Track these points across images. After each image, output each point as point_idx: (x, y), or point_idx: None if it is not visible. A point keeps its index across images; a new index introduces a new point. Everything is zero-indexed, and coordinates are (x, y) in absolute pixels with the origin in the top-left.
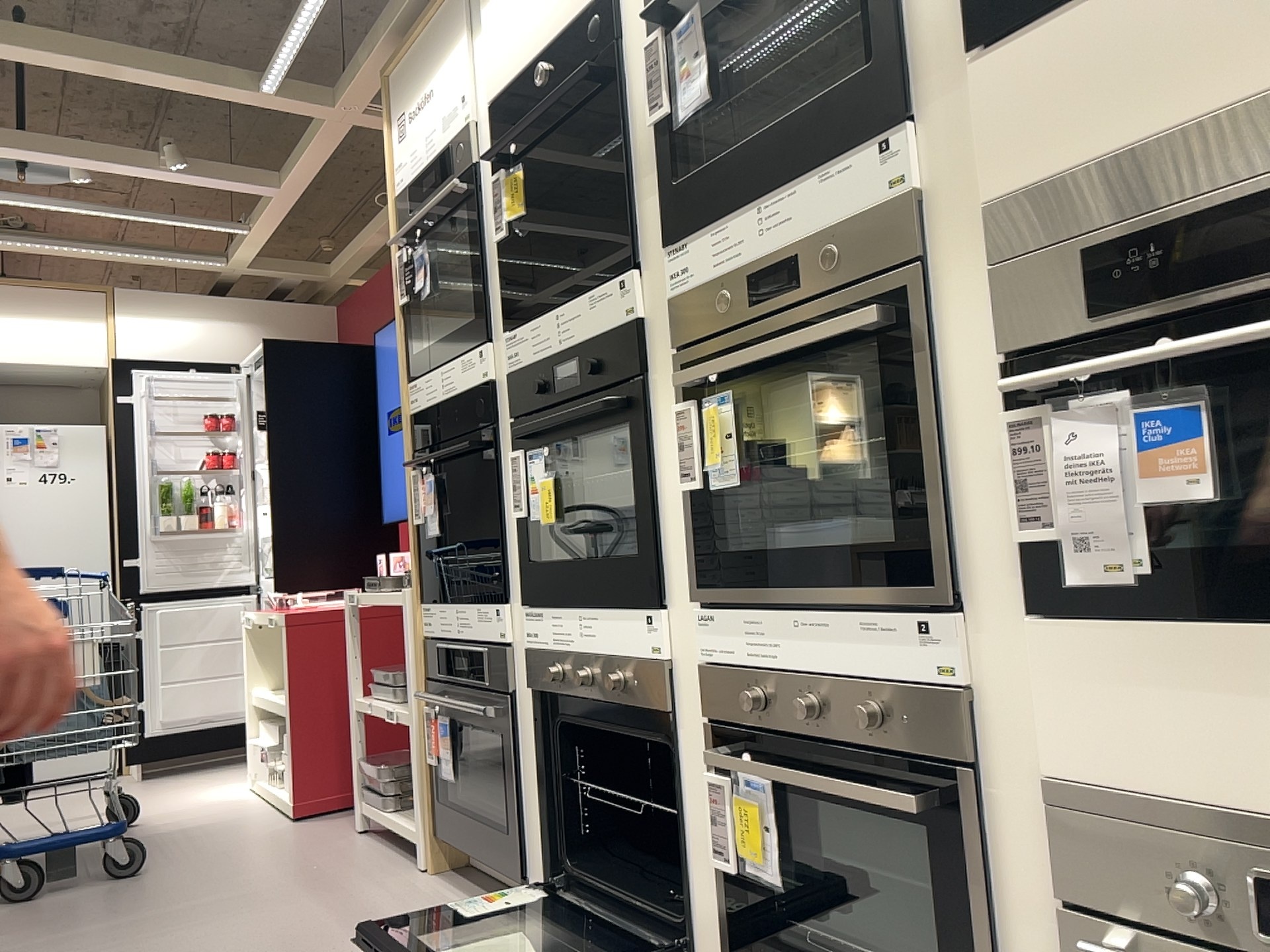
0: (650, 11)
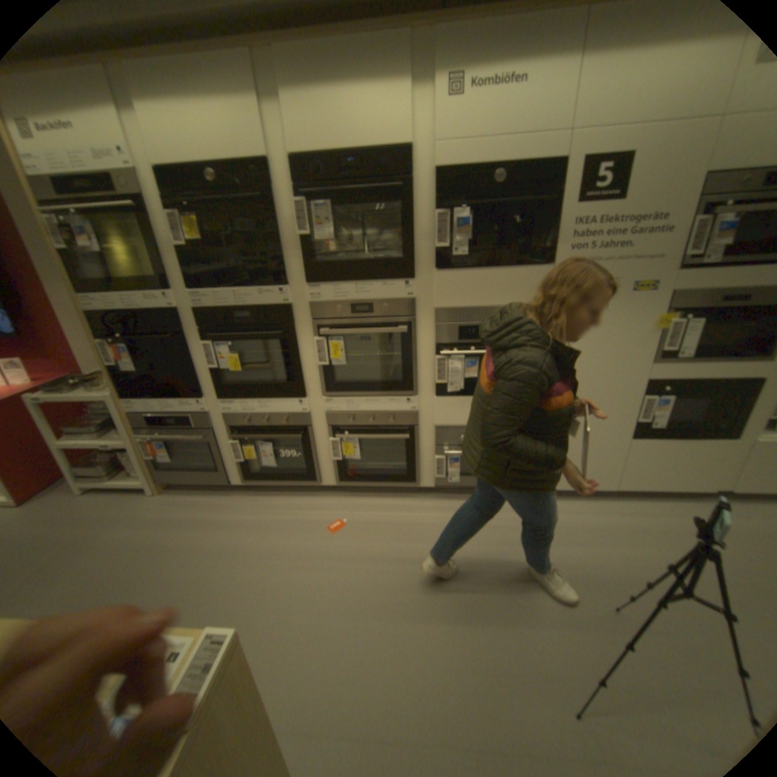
0: (300, 189)
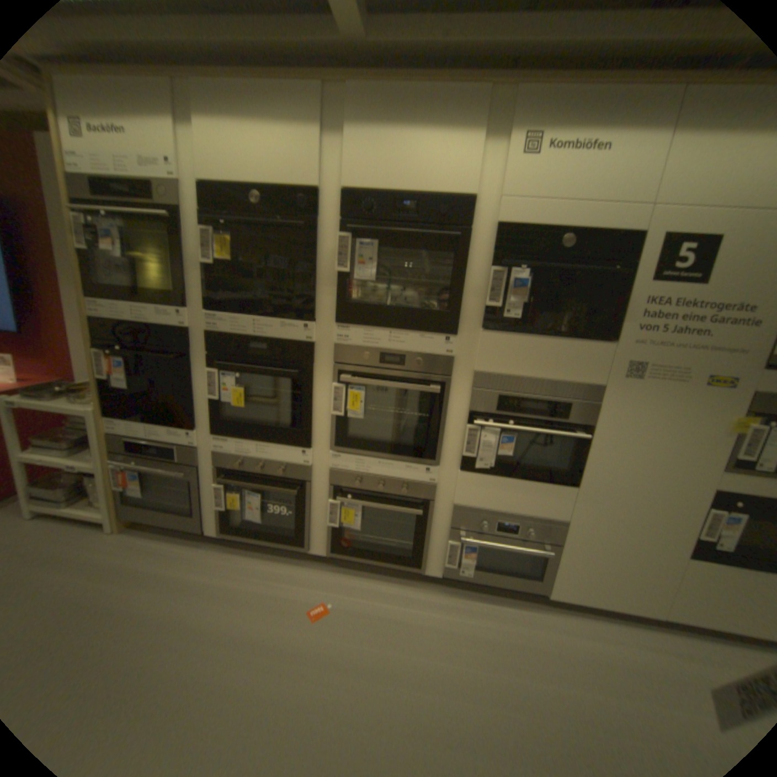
0: (348, 224)
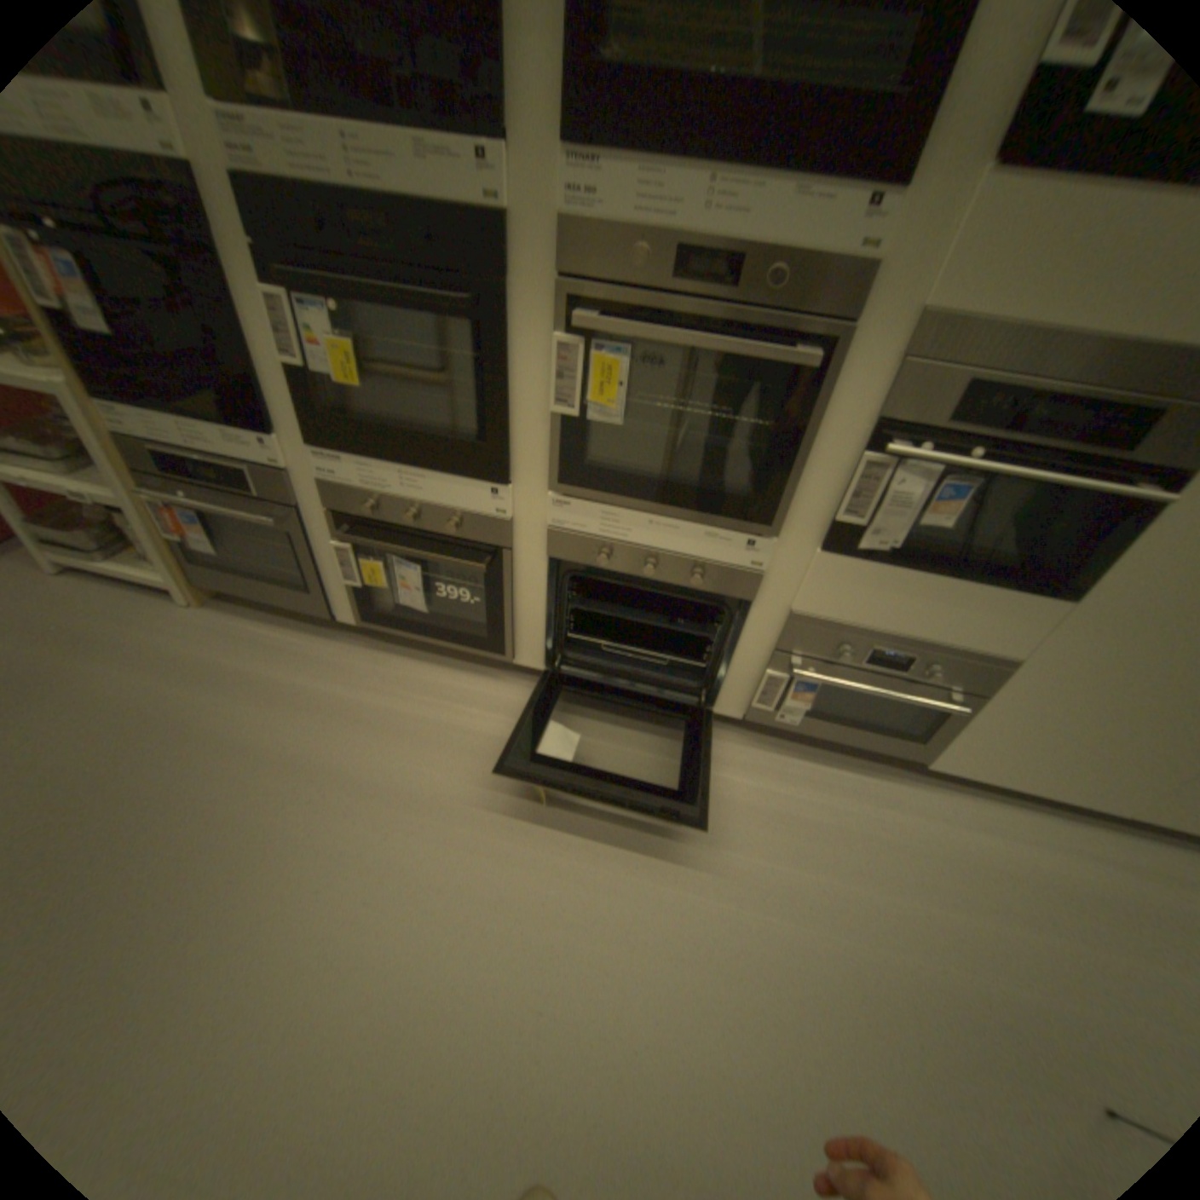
0: None
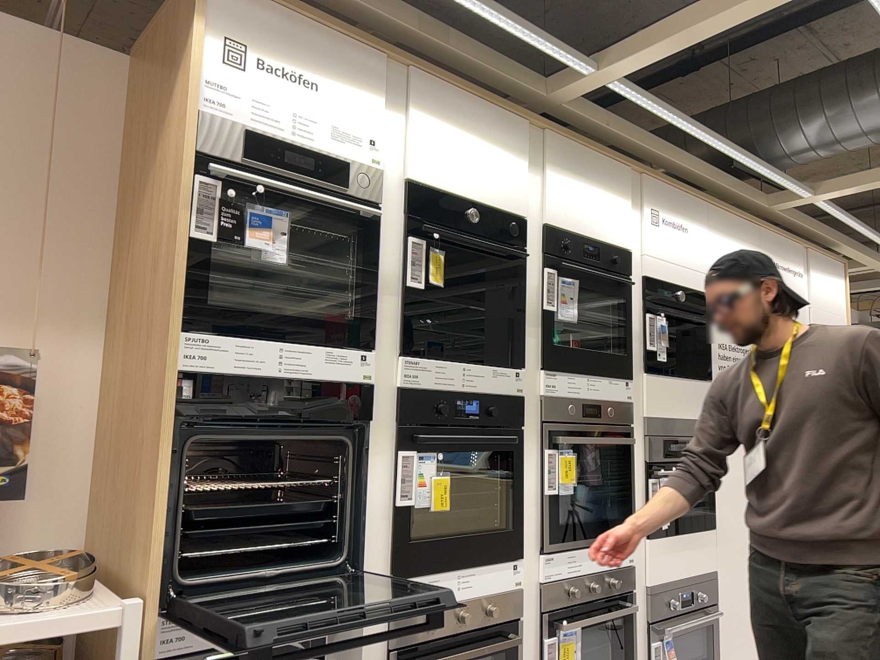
0: (549, 260)
